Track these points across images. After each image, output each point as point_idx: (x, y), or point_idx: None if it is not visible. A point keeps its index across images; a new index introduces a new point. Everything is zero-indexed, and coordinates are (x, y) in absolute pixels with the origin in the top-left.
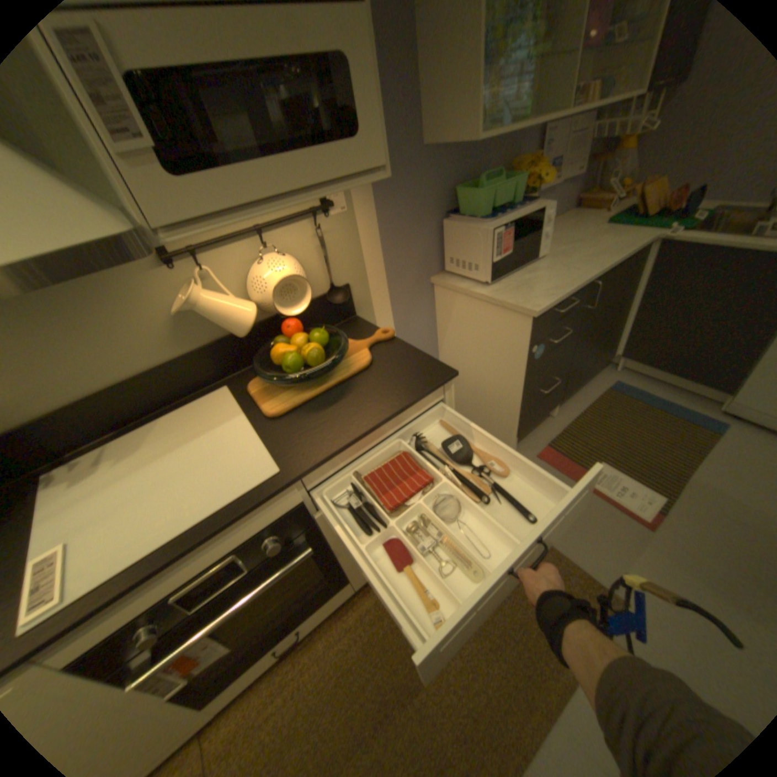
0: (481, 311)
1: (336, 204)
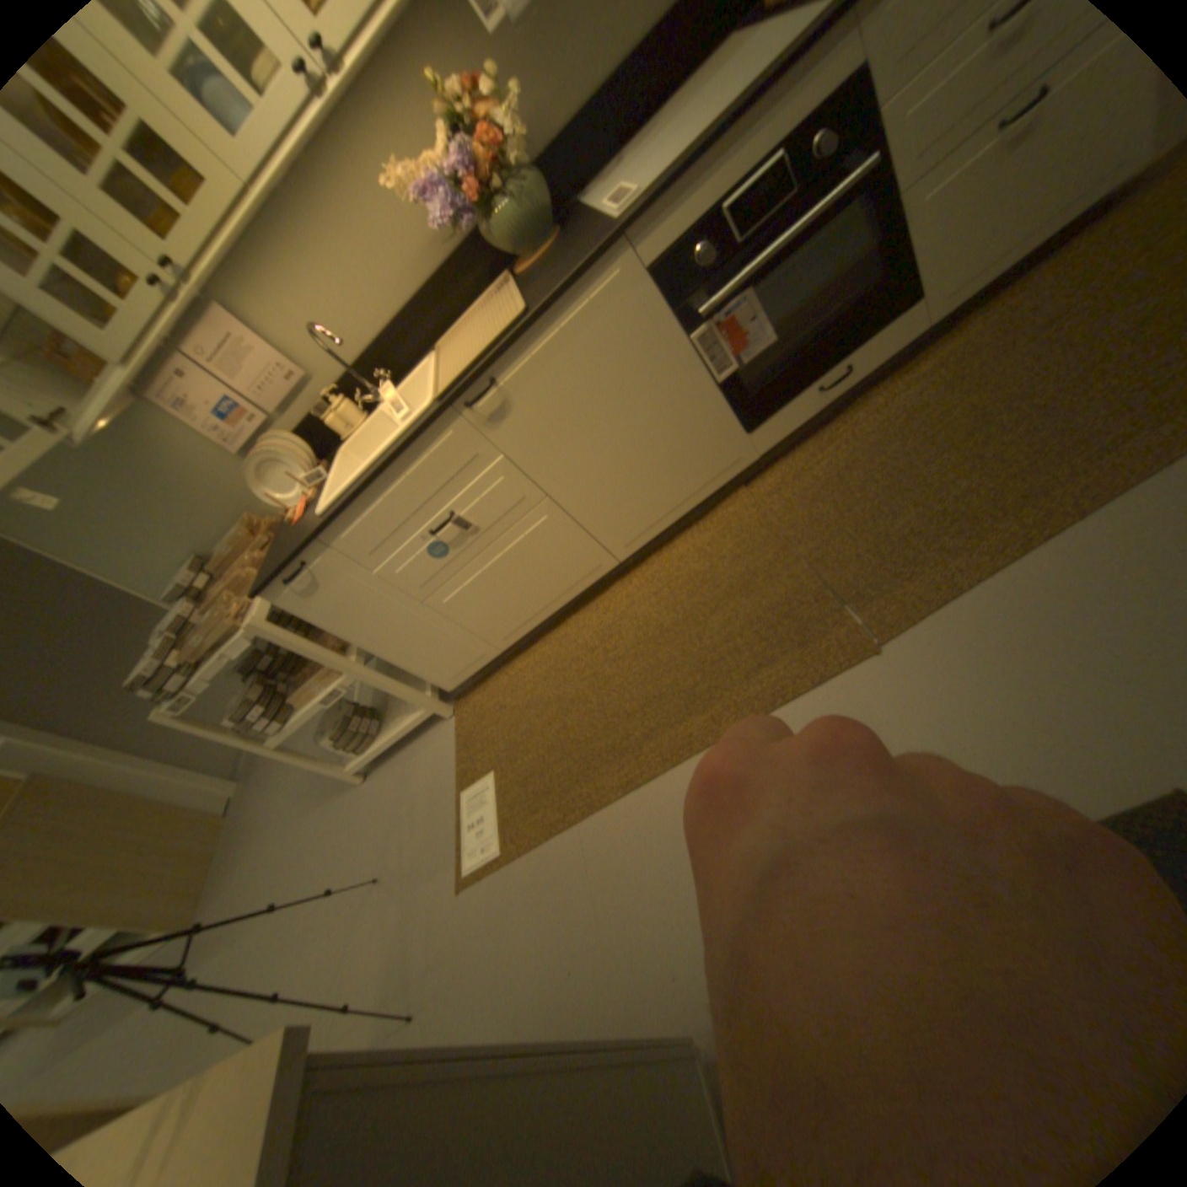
0: None
1: None
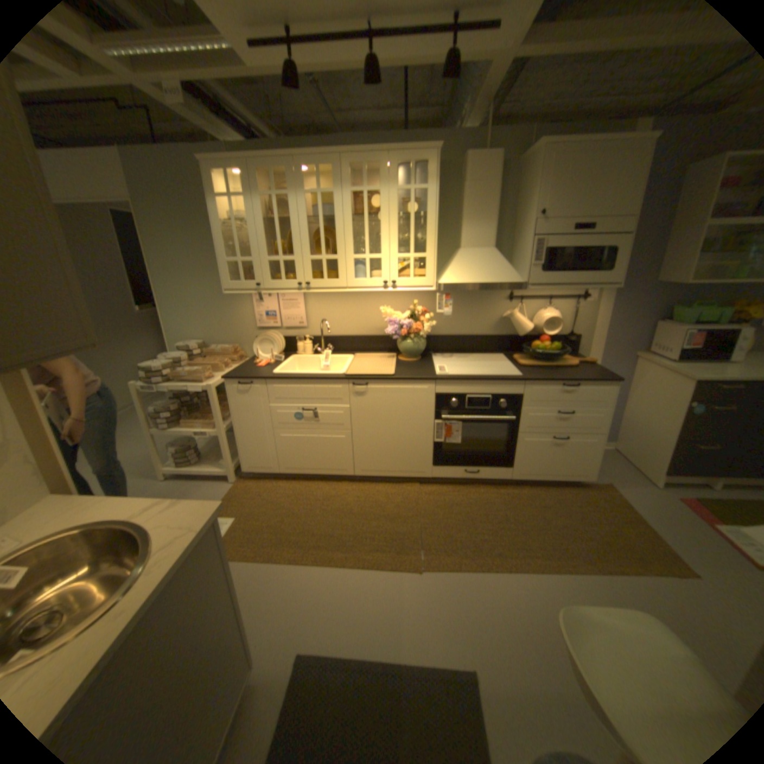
0: (665, 376)
1: (592, 297)
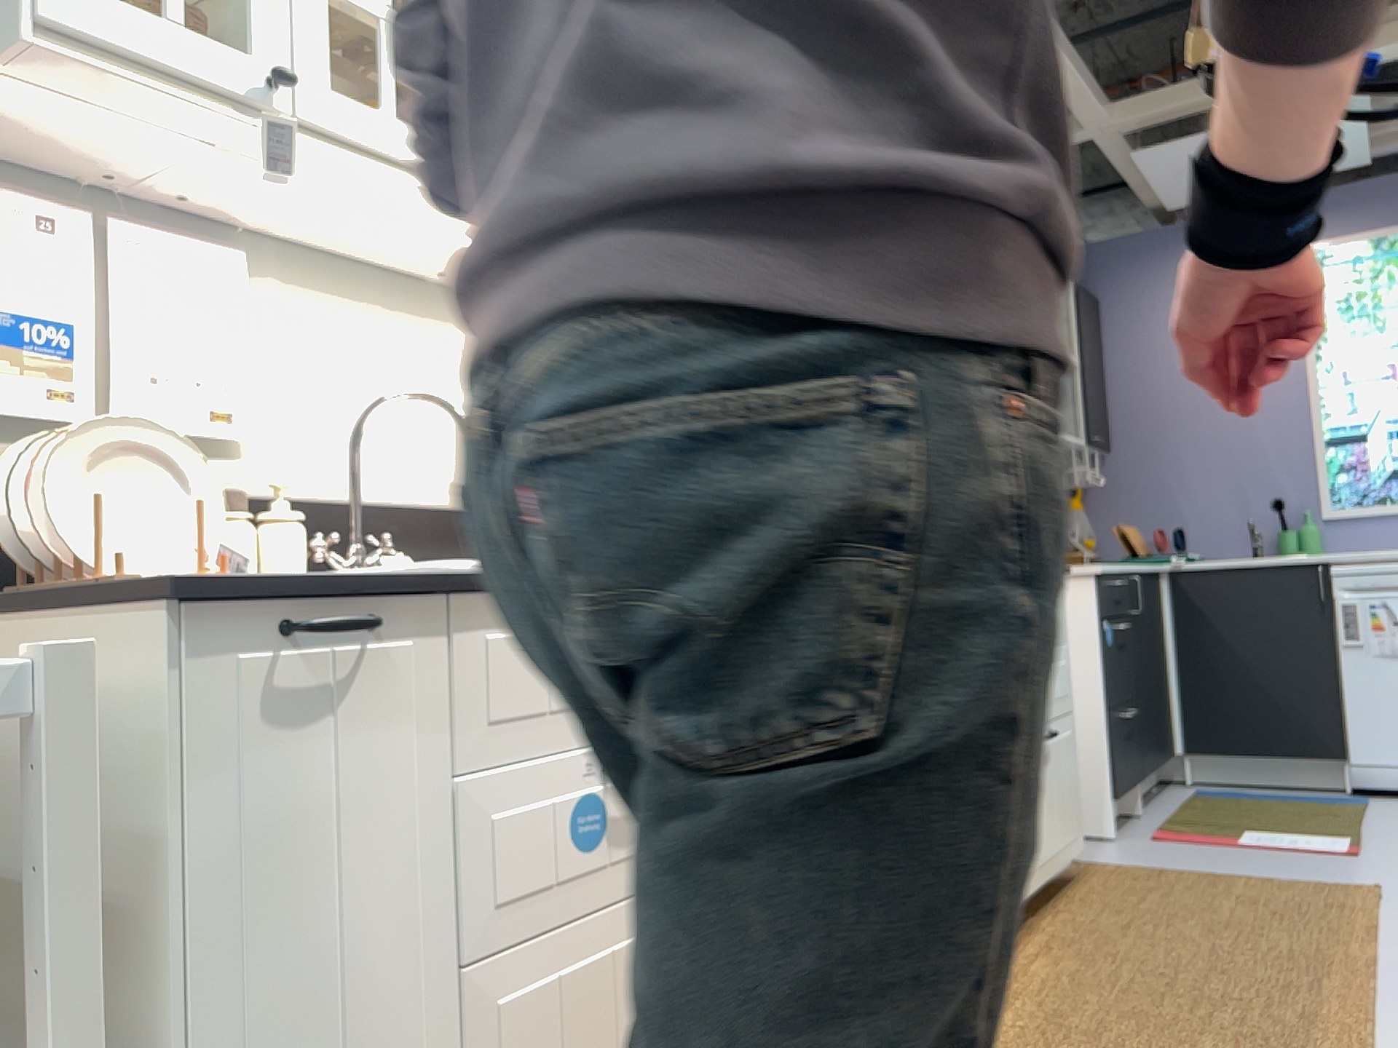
0: None
1: None
